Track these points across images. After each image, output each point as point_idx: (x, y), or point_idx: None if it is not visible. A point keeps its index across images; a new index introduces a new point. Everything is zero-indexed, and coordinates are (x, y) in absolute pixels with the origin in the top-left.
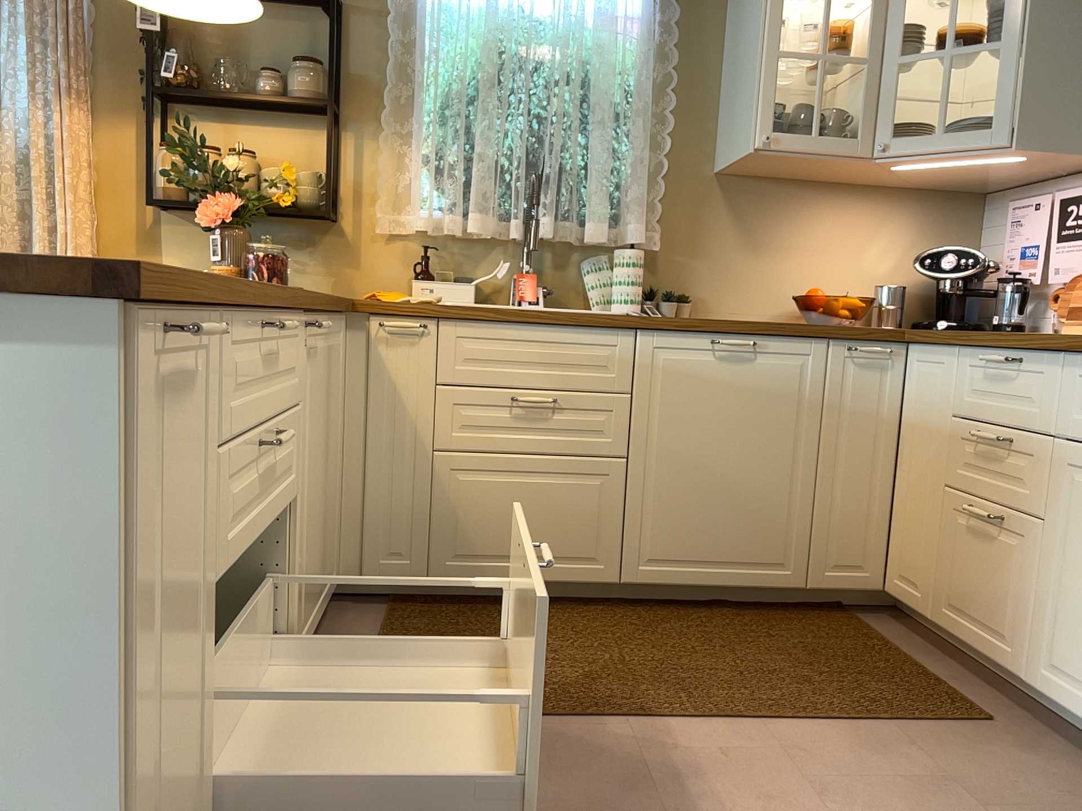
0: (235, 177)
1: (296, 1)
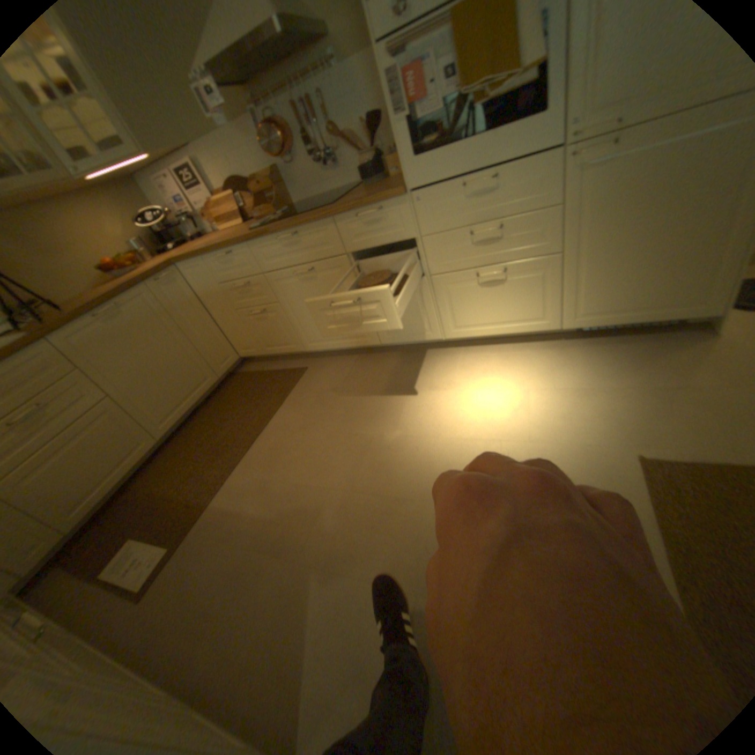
0: None
1: None
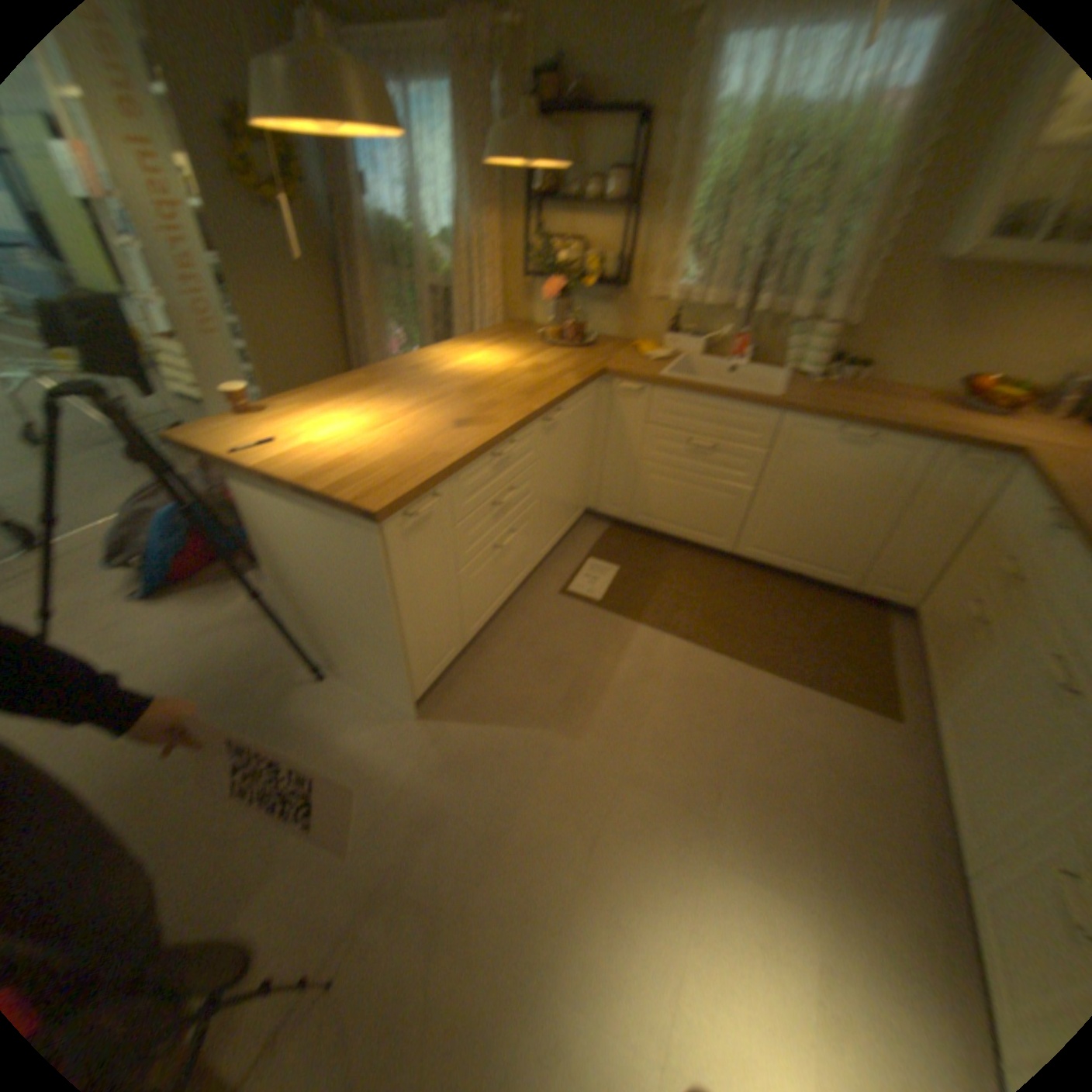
0: (566, 262)
1: (621, 107)
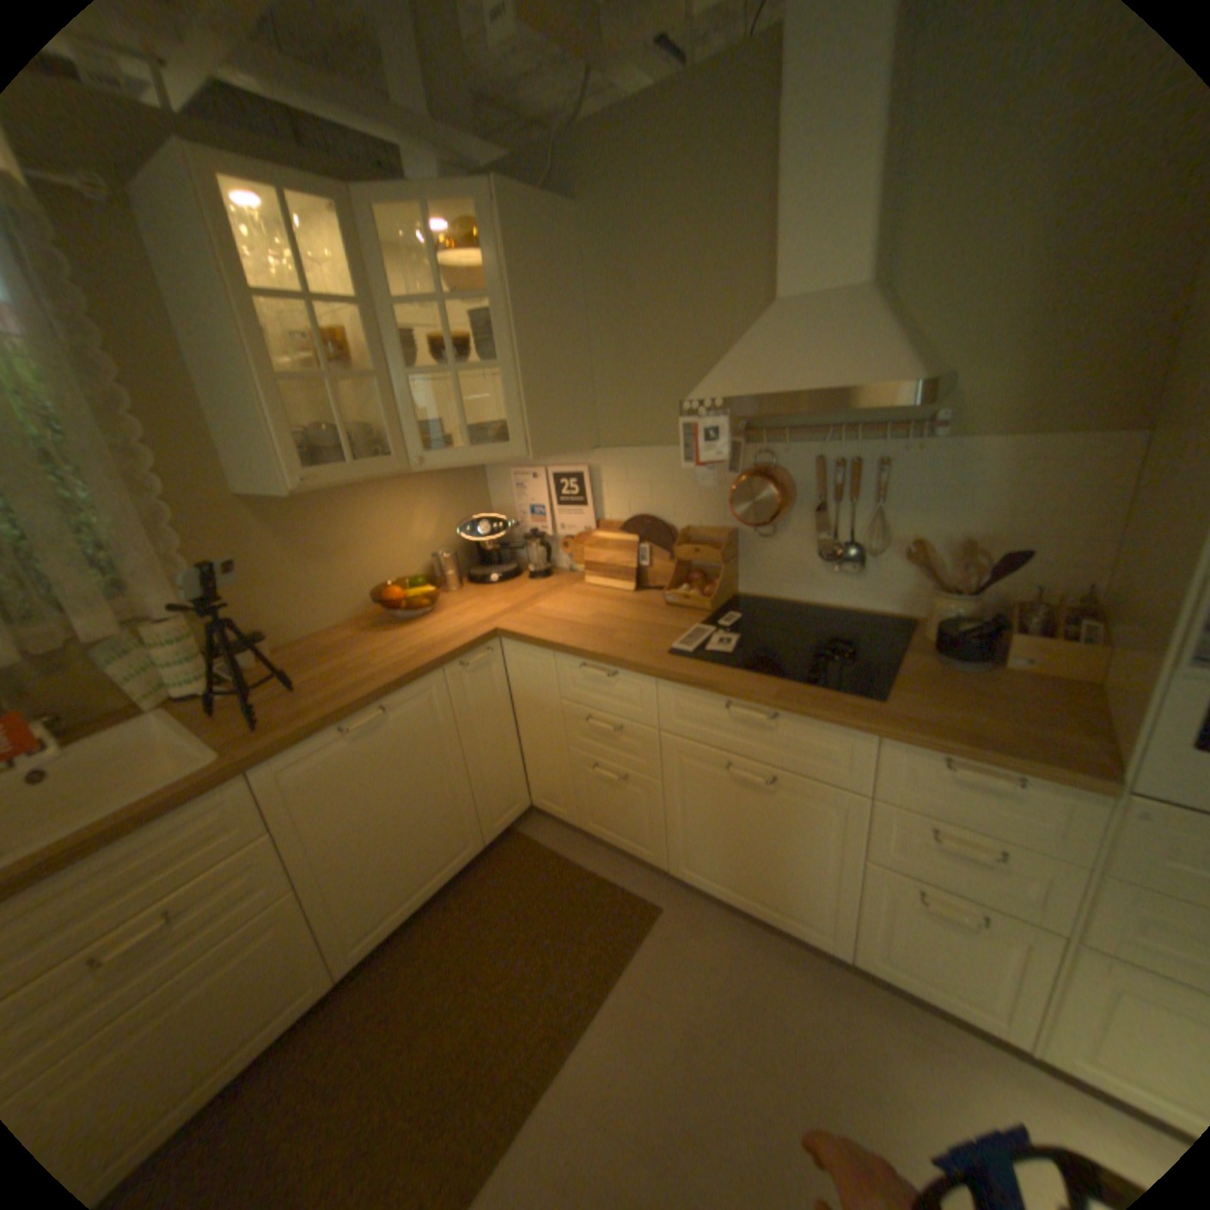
0: None
1: None
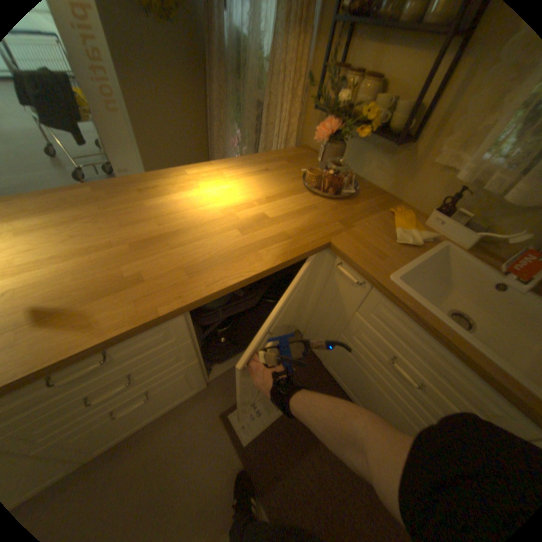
0: (348, 102)
1: None
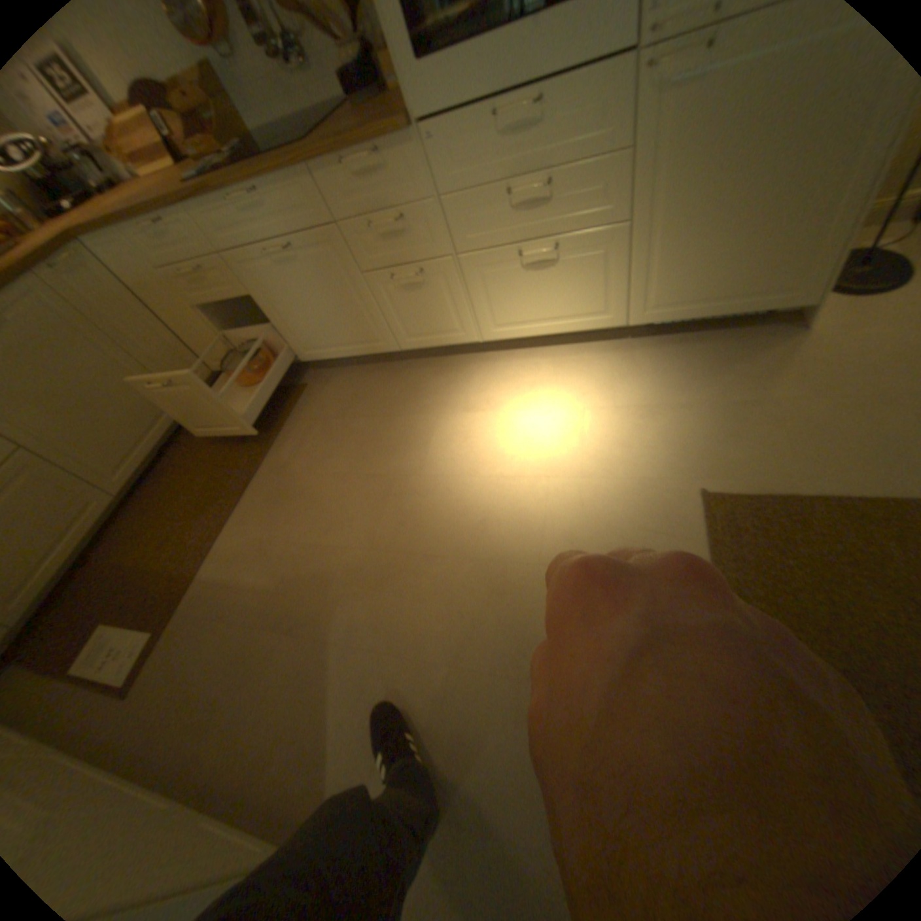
0: None
1: None
